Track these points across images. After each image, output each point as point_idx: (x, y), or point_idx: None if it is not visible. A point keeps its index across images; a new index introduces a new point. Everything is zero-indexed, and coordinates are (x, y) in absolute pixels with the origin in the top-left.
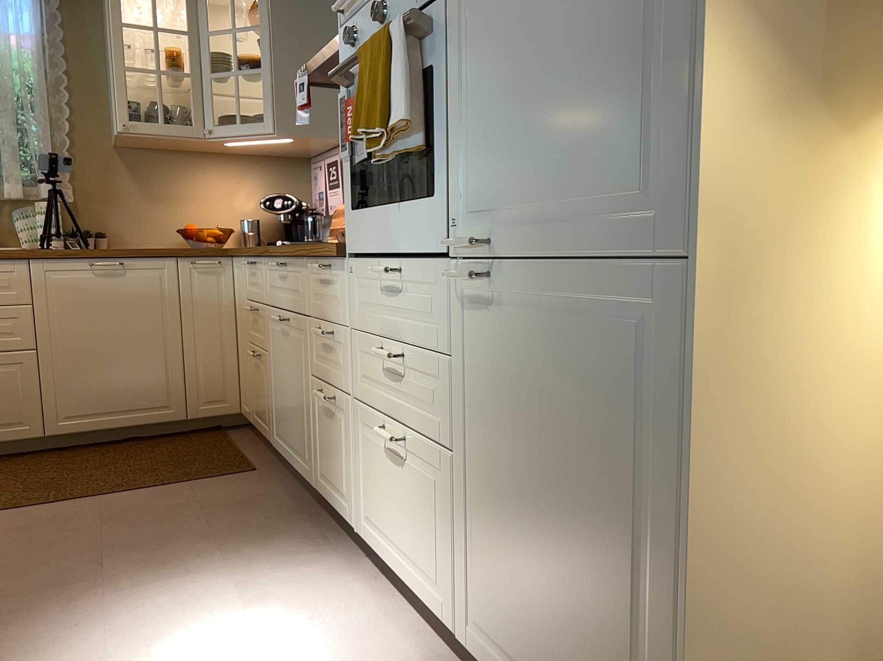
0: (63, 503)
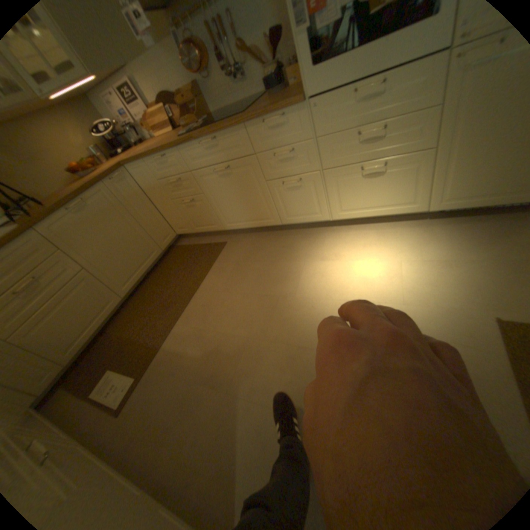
0: (189, 302)
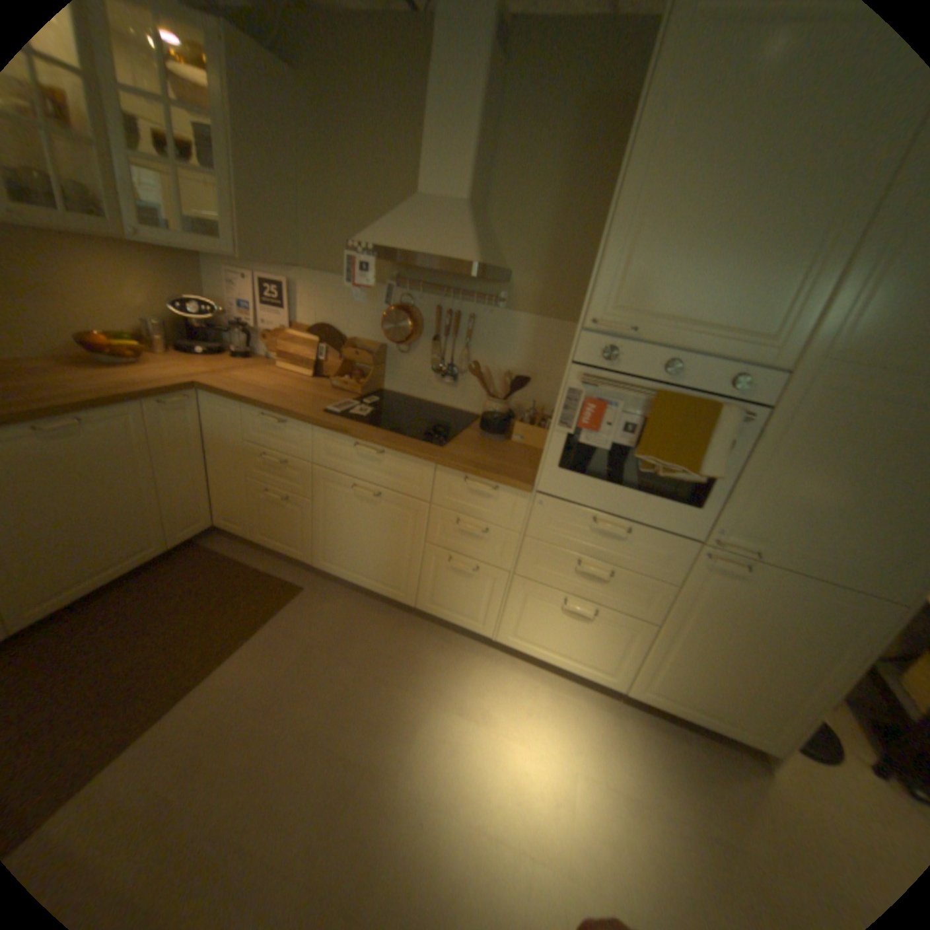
0: (171, 709)
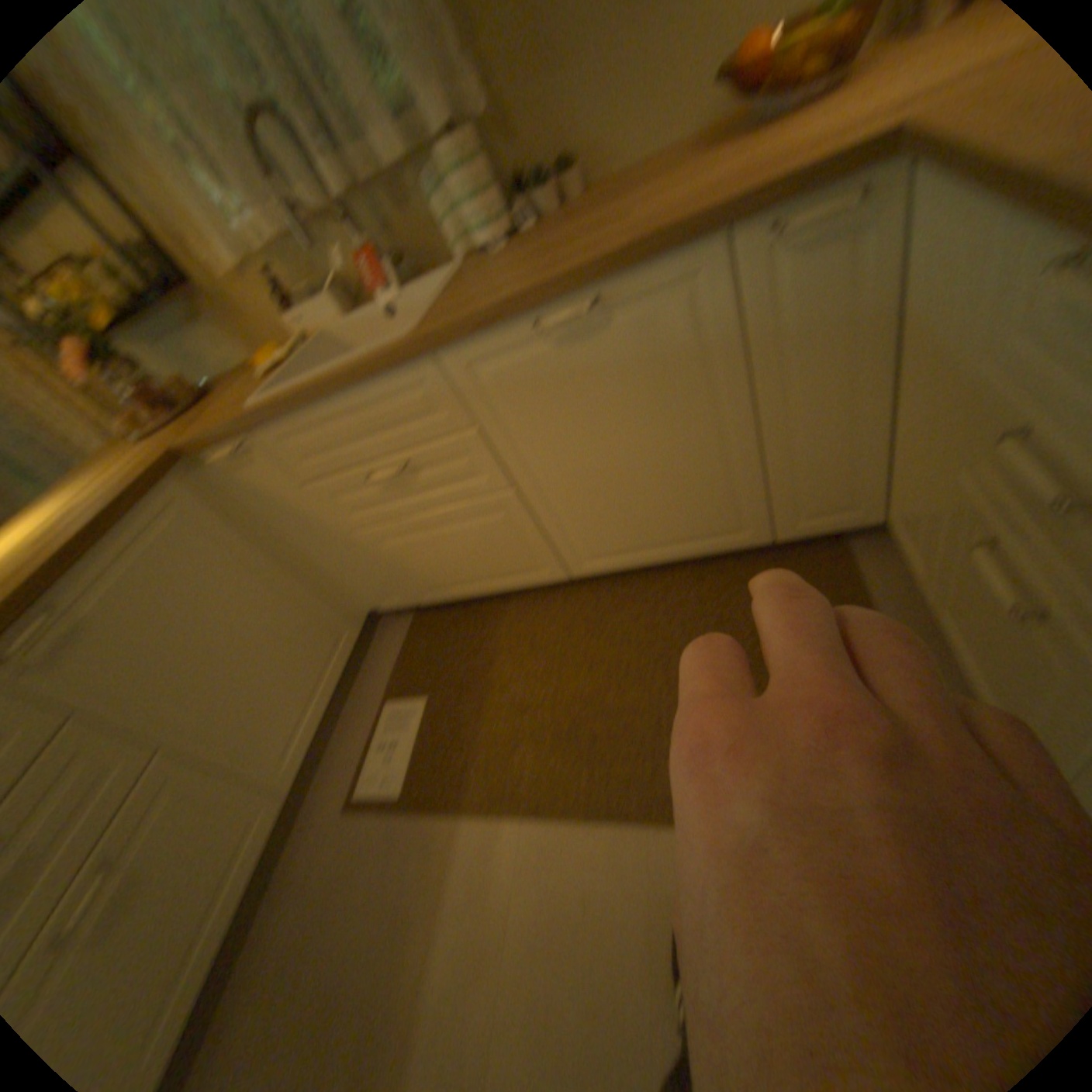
0: (596, 828)
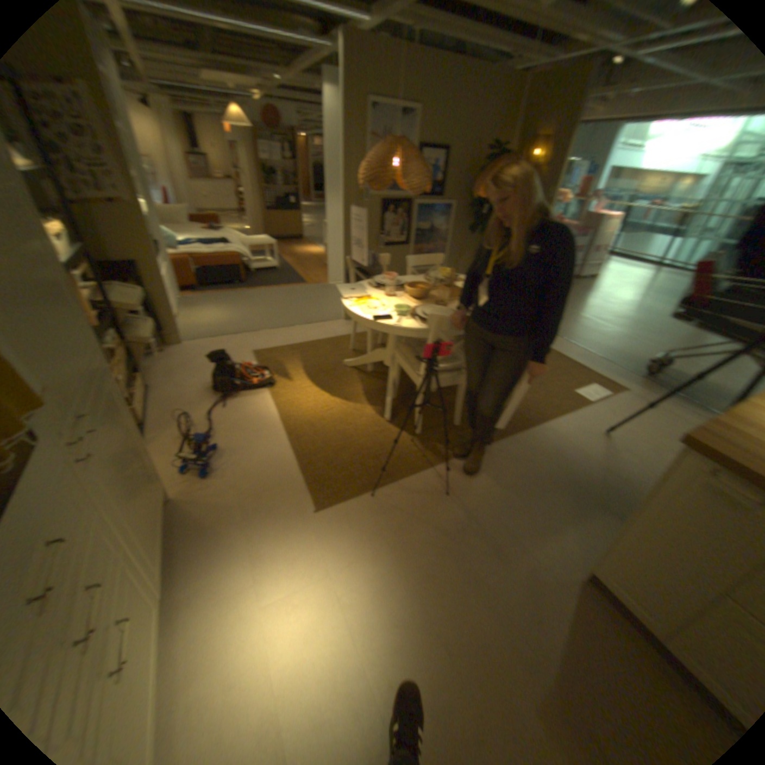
0: None
